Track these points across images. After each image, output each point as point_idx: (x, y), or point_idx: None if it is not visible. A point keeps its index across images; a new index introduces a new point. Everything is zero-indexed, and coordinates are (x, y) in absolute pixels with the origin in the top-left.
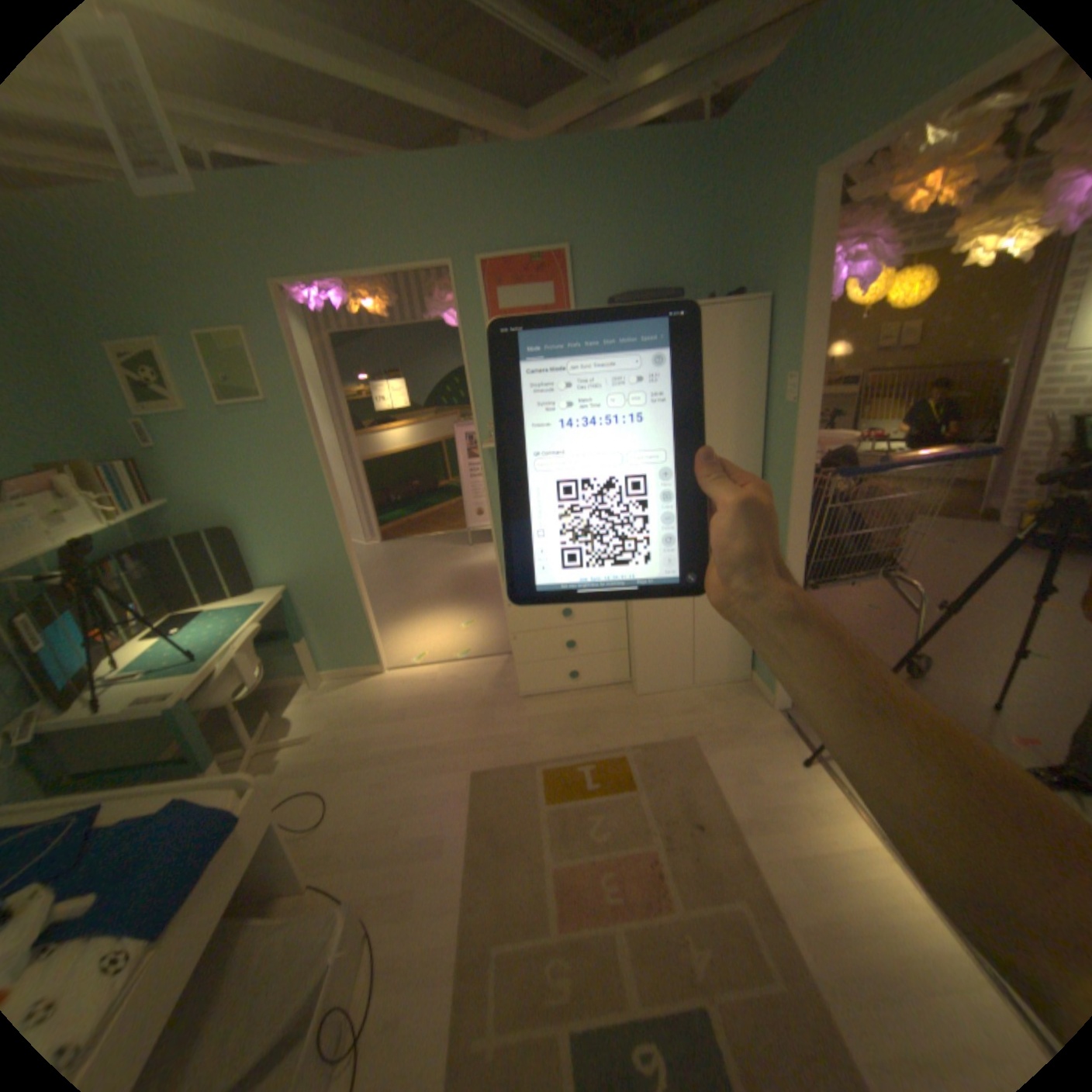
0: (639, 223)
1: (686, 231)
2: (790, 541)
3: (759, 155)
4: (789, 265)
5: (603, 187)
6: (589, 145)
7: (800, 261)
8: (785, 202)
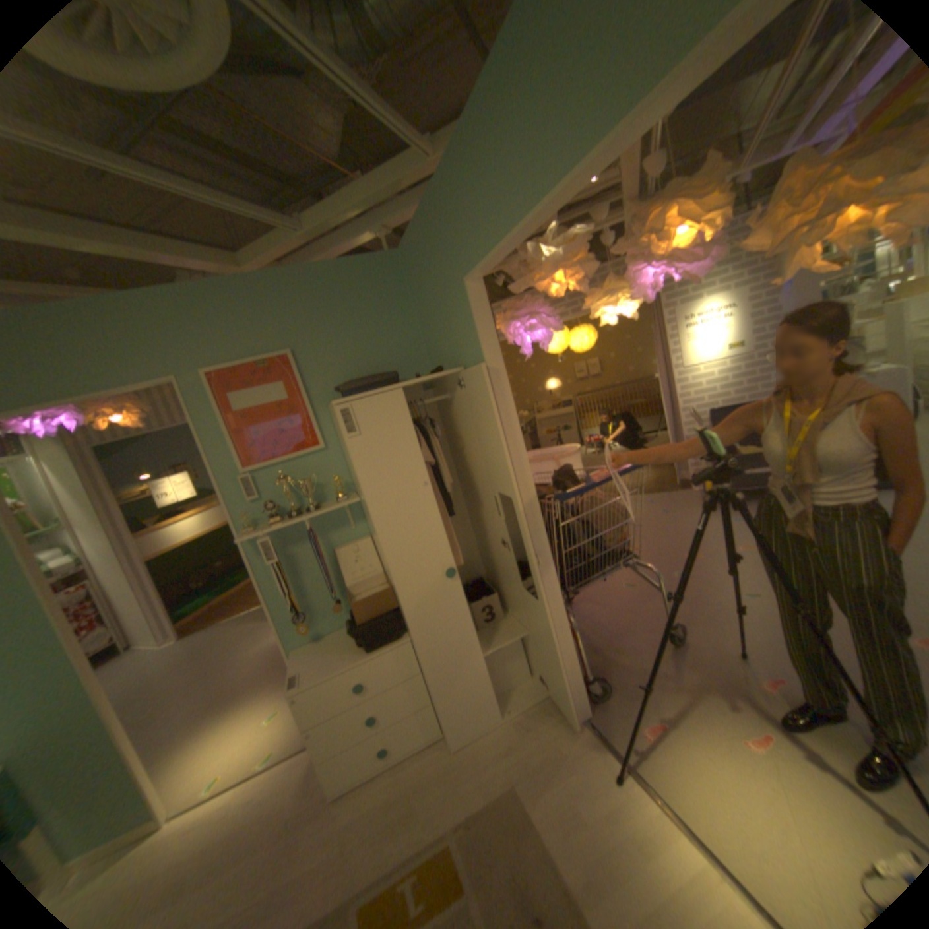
0: (351, 326)
1: (392, 327)
2: (540, 564)
3: (427, 271)
4: (469, 345)
5: (312, 302)
6: (292, 273)
7: (475, 342)
8: (453, 302)
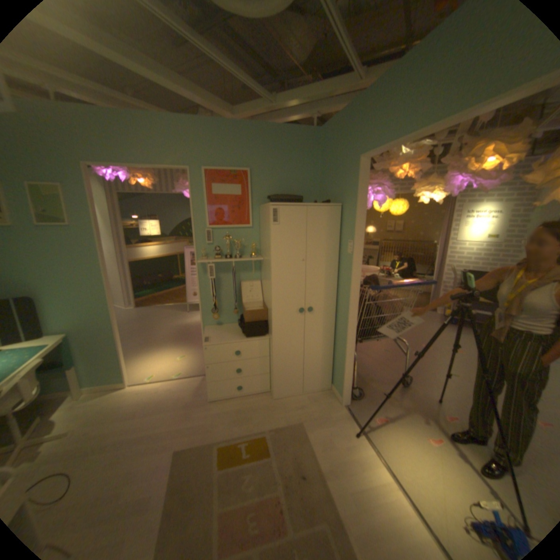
0: (284, 164)
1: (305, 171)
2: (350, 319)
3: (336, 145)
4: (349, 193)
5: (267, 146)
6: (262, 127)
7: (354, 192)
8: (347, 166)
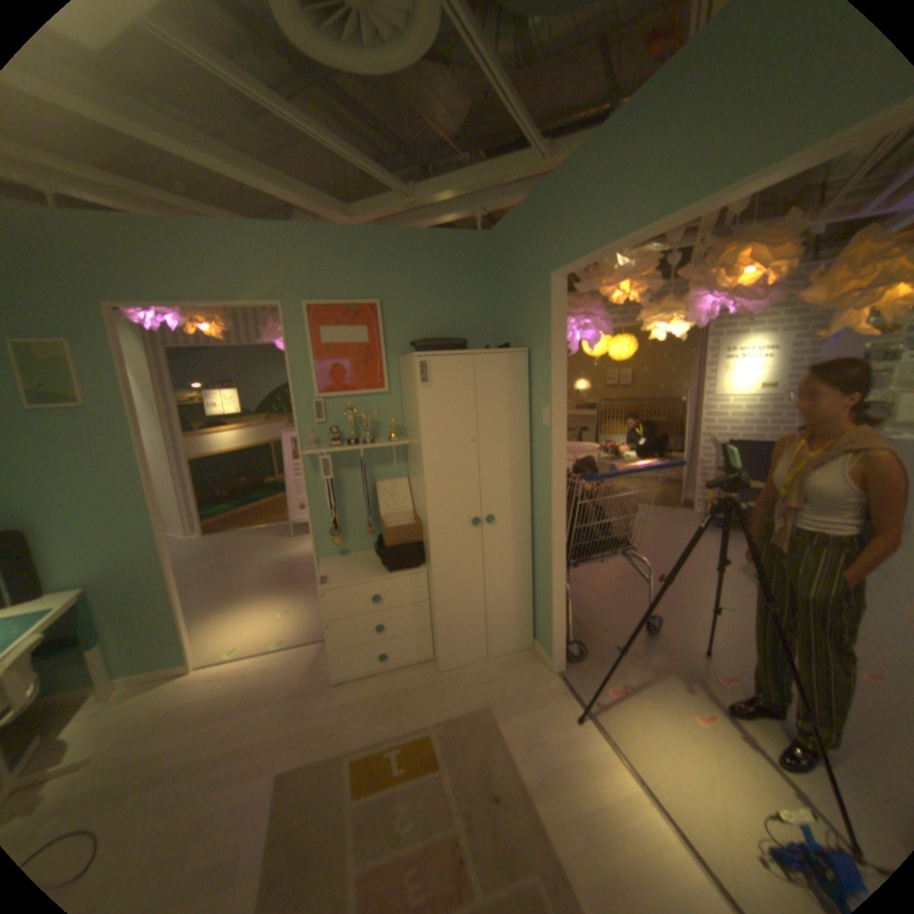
0: (434, 291)
1: (468, 300)
2: (554, 531)
3: (515, 258)
4: (539, 331)
5: (407, 264)
6: (396, 235)
7: (546, 330)
8: (533, 290)
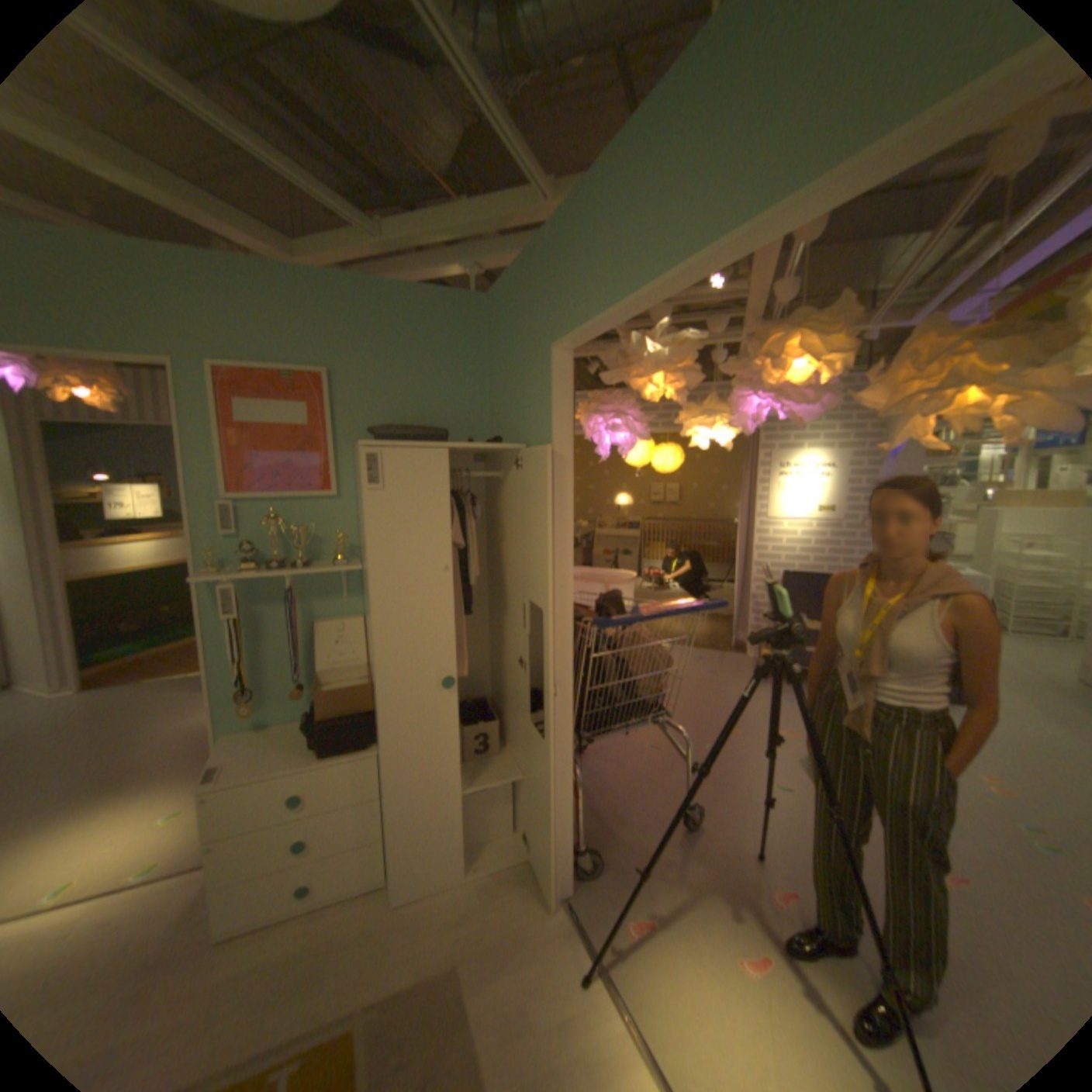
0: (408, 365)
1: (456, 380)
2: (557, 697)
3: (513, 328)
4: (539, 423)
5: (369, 325)
6: (354, 285)
7: (546, 421)
8: (533, 369)
